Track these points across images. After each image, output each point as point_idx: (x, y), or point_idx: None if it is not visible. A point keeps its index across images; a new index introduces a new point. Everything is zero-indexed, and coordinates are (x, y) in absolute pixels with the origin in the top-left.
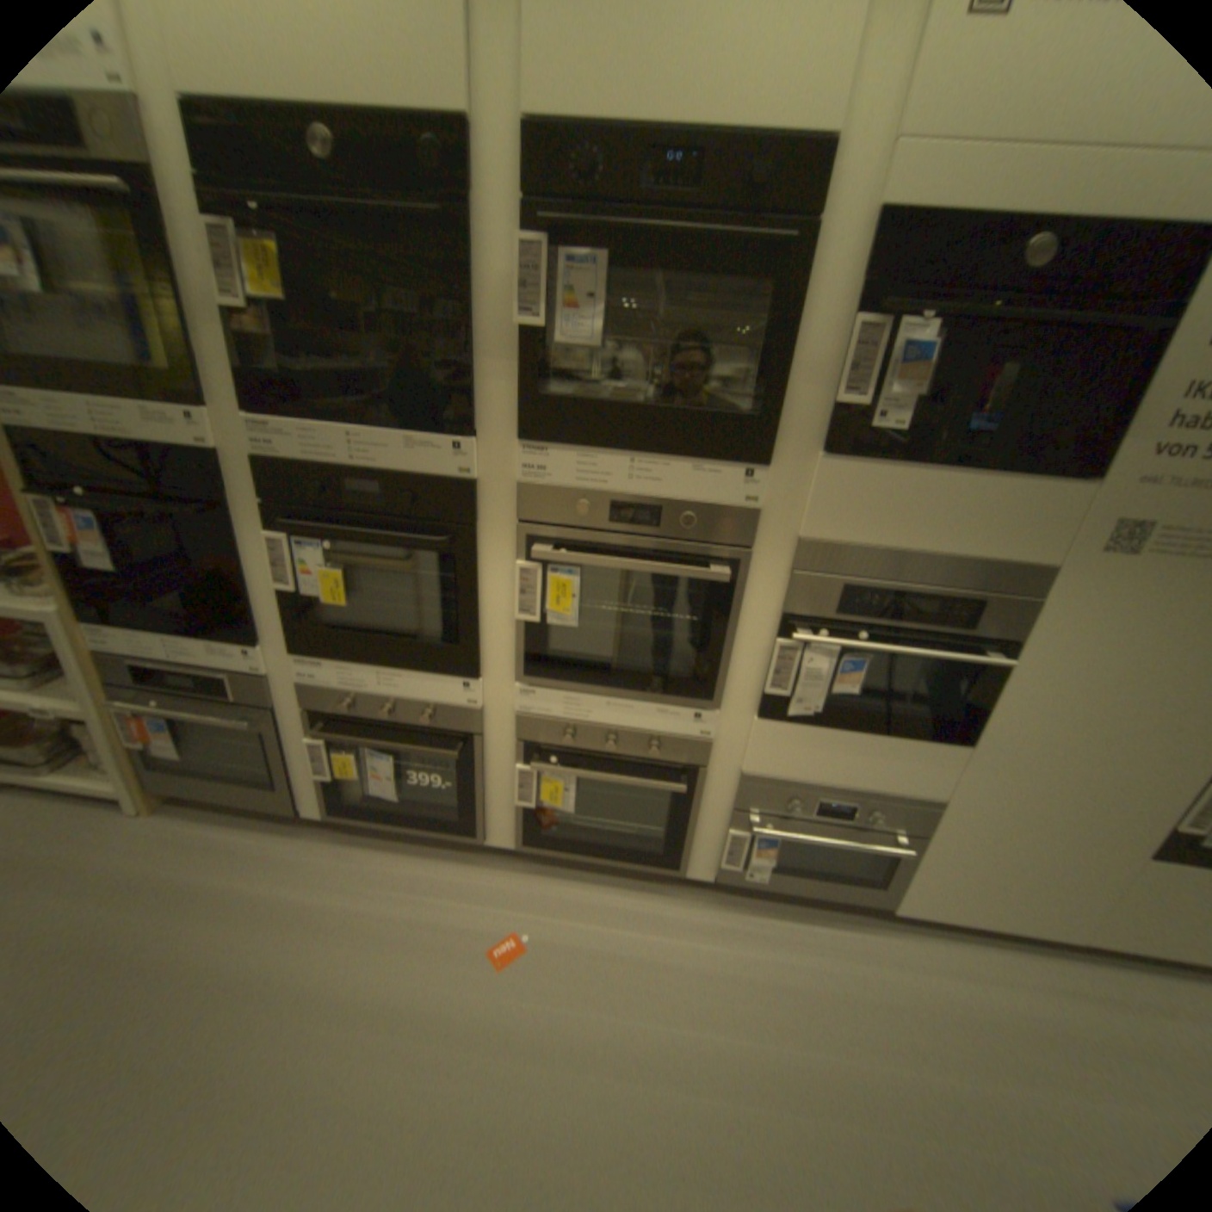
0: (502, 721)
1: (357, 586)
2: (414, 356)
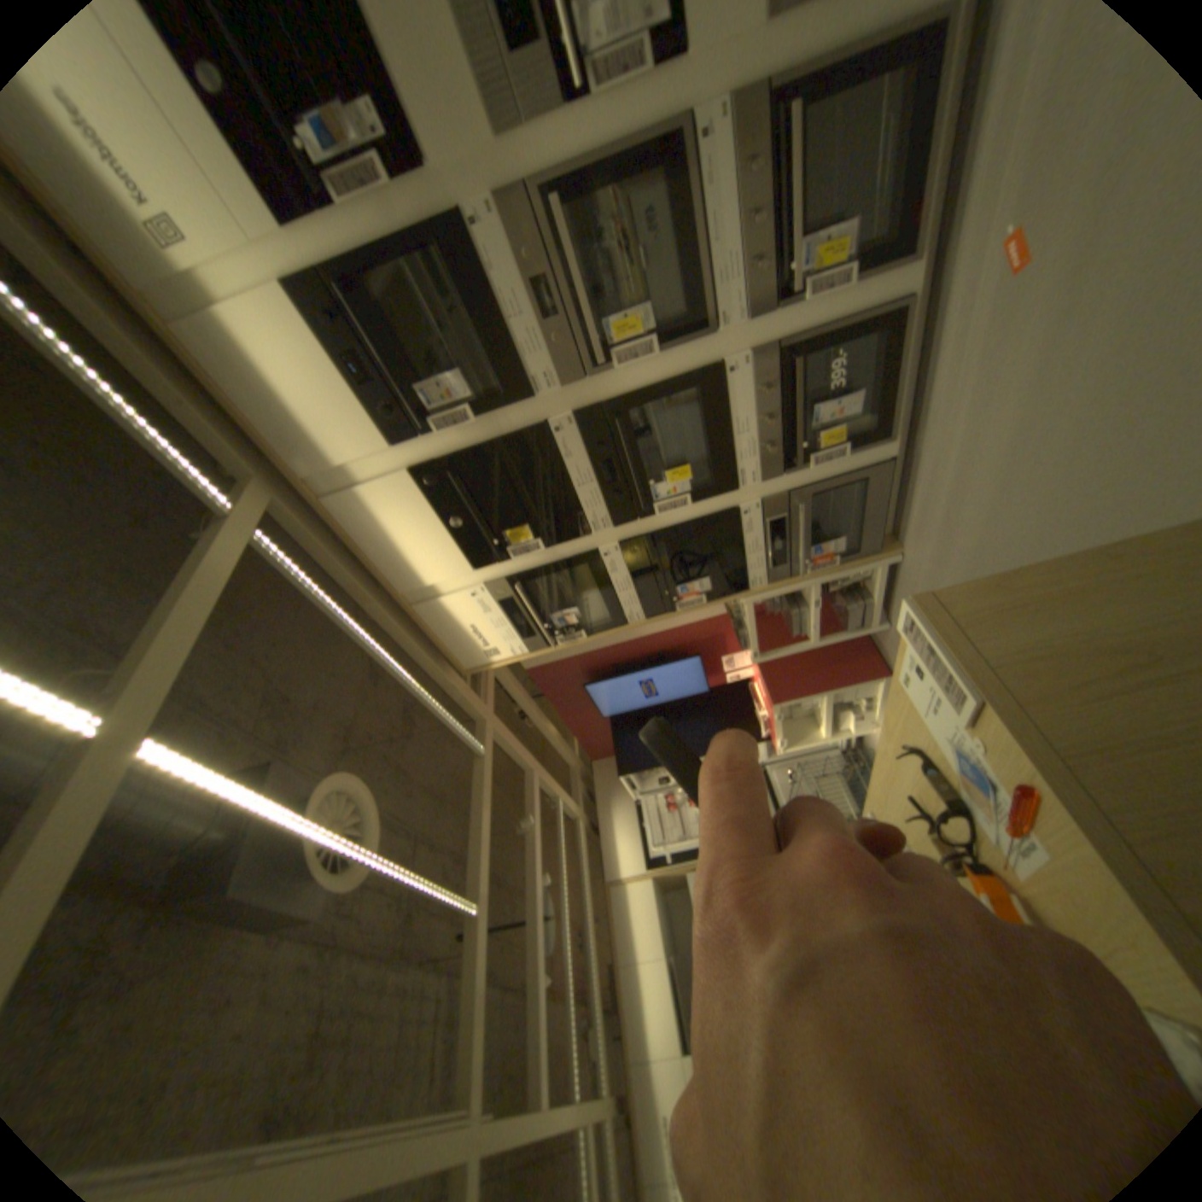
0: (764, 324)
1: (679, 456)
2: (525, 458)
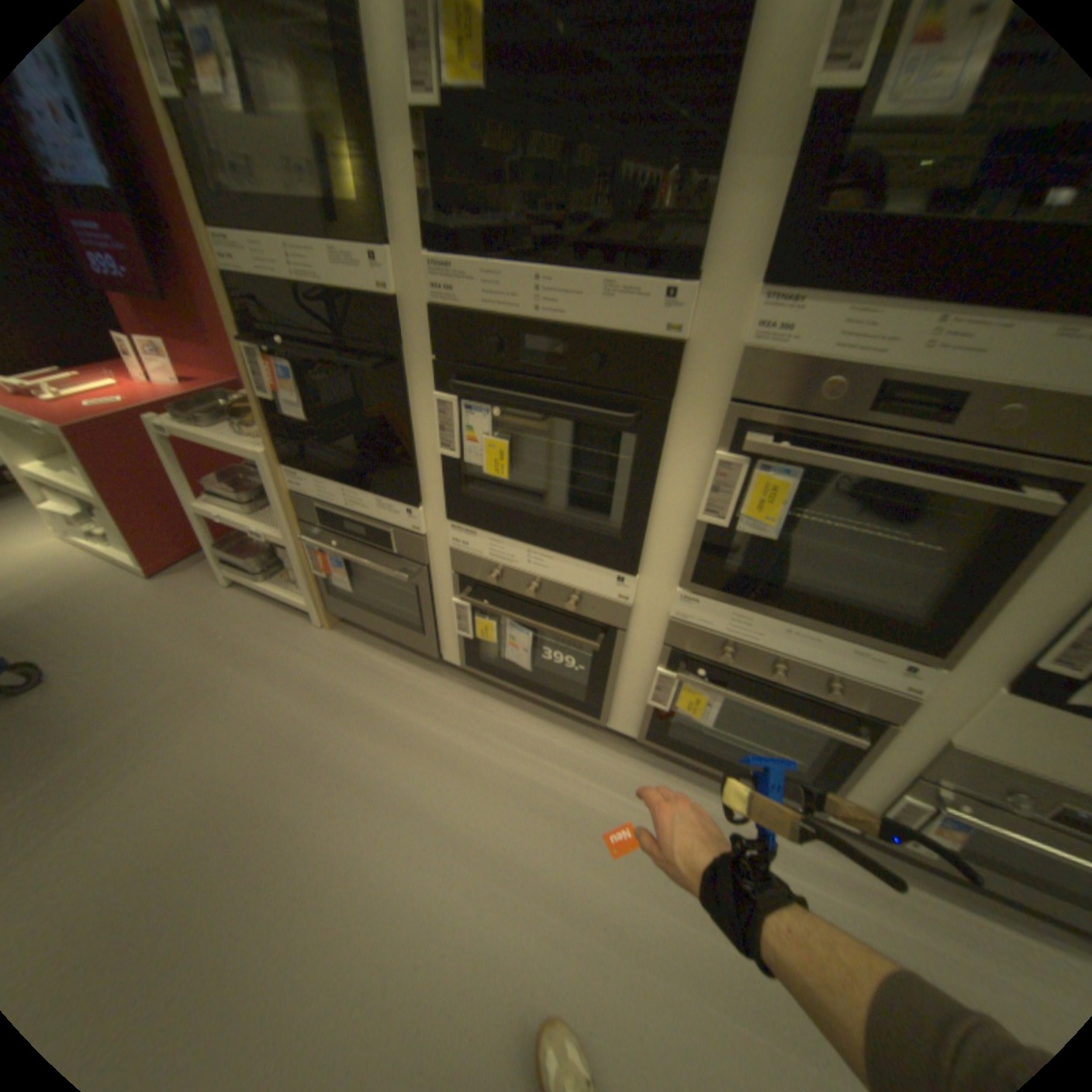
0: (651, 620)
1: (519, 456)
2: (630, 163)
